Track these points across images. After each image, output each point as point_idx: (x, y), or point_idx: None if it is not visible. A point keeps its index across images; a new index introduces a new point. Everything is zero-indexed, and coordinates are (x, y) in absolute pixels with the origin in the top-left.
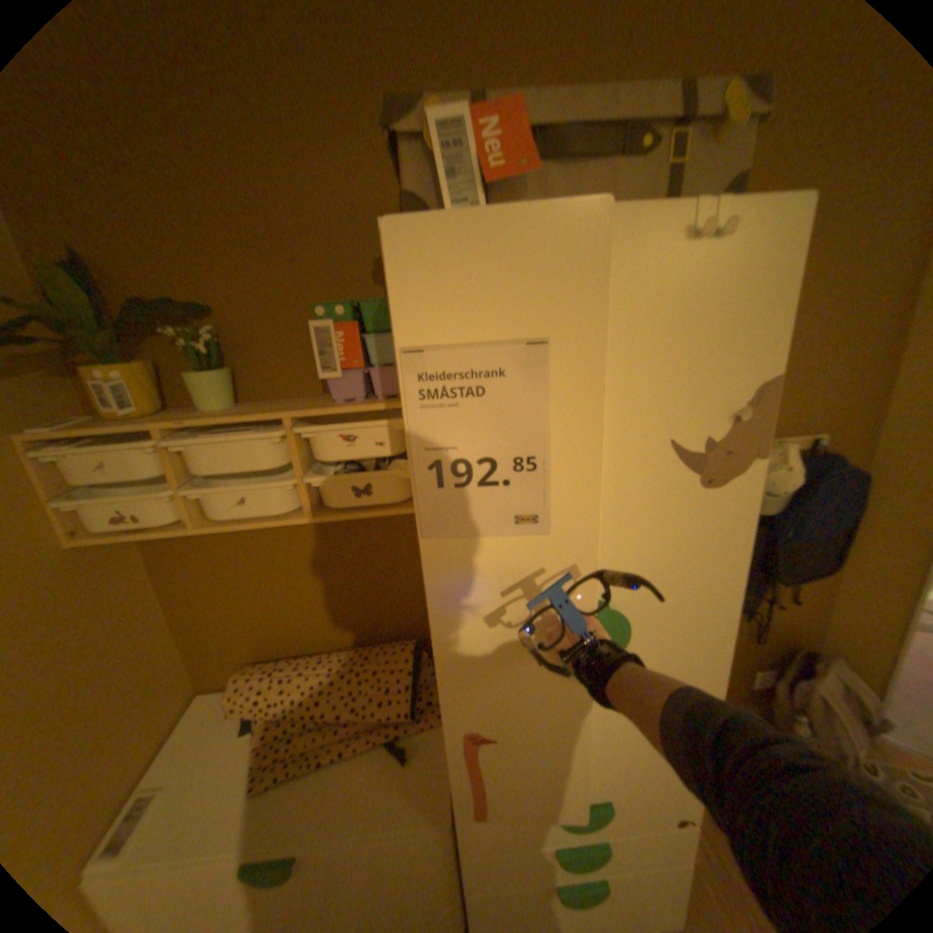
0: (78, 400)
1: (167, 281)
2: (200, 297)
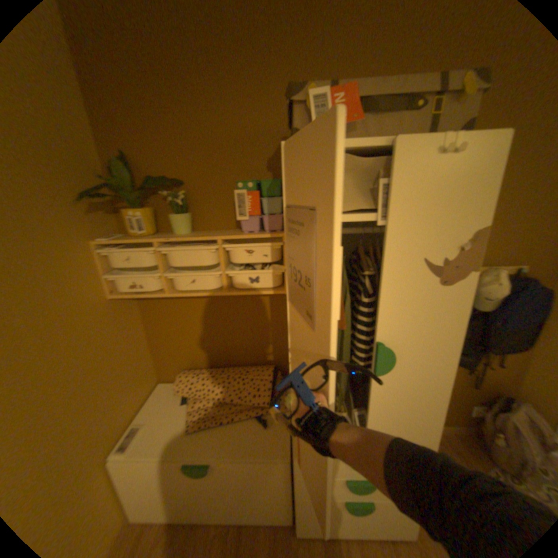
0: (117, 226)
1: (164, 168)
2: (180, 176)
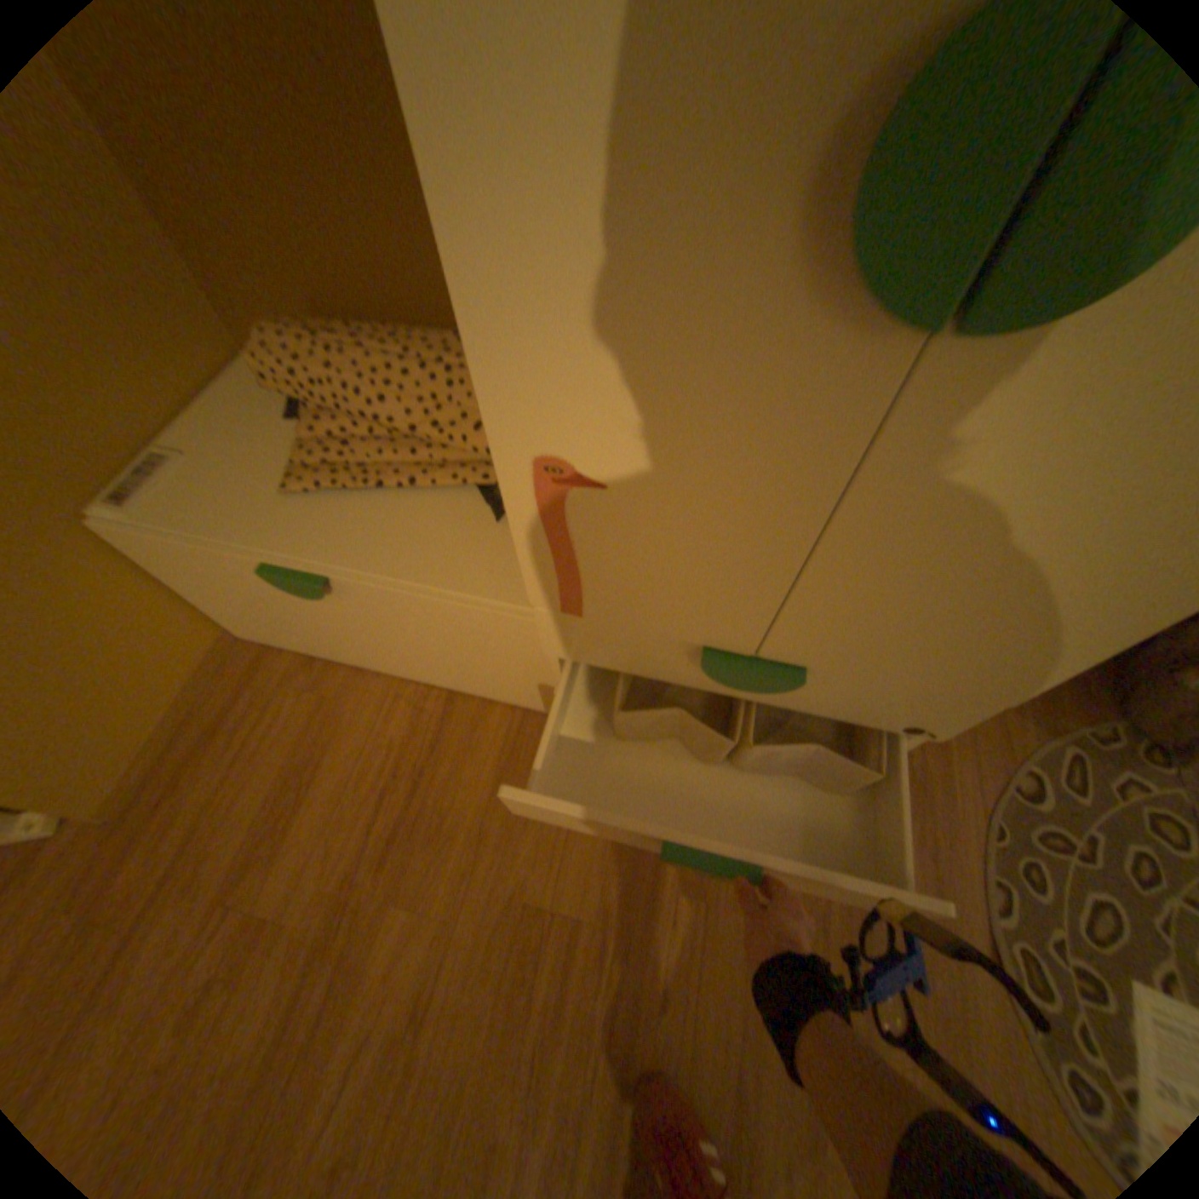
0: None
1: None
2: None
